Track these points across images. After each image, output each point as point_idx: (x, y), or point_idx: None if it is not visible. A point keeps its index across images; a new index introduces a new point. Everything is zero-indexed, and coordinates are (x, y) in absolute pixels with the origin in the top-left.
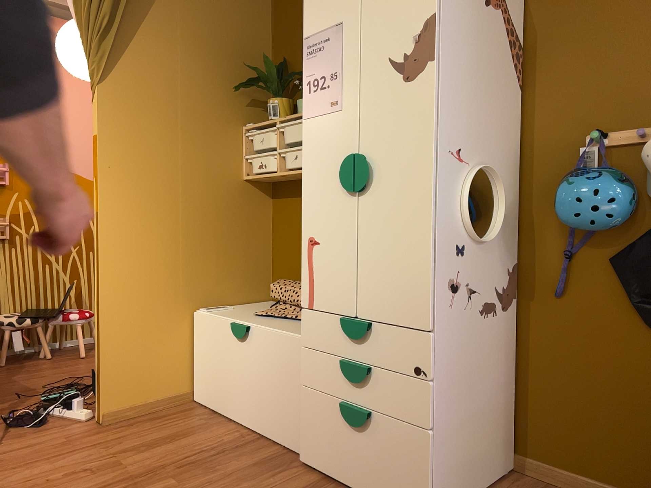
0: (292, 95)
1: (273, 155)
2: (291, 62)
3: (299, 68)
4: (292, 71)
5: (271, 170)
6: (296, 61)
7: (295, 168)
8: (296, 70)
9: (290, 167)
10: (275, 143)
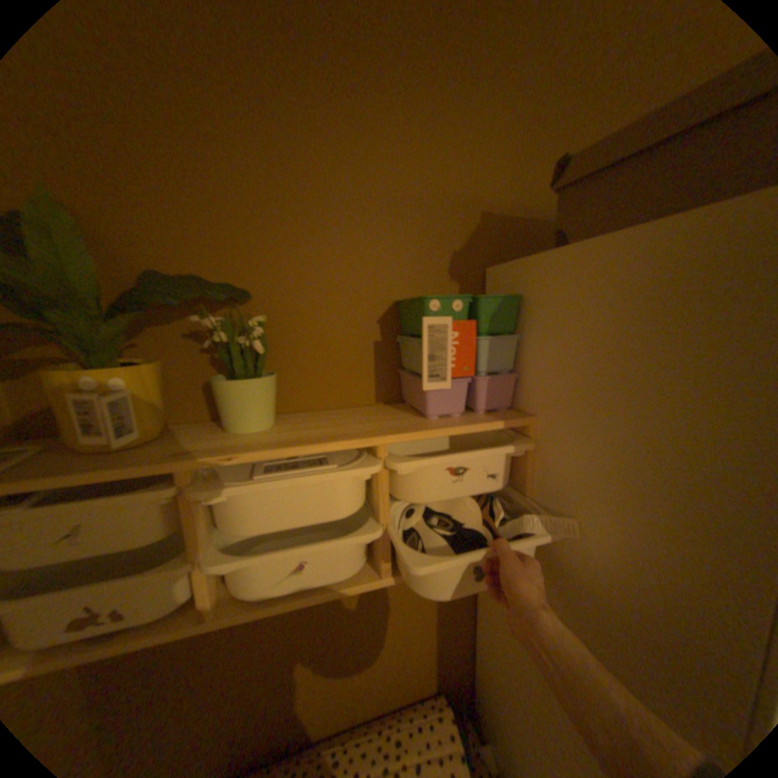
0: (125, 331)
1: (168, 570)
2: (100, 219)
3: (150, 250)
4: (108, 251)
5: (155, 614)
6: (125, 221)
7: (293, 594)
8: (129, 251)
9: (270, 596)
10: (161, 530)
